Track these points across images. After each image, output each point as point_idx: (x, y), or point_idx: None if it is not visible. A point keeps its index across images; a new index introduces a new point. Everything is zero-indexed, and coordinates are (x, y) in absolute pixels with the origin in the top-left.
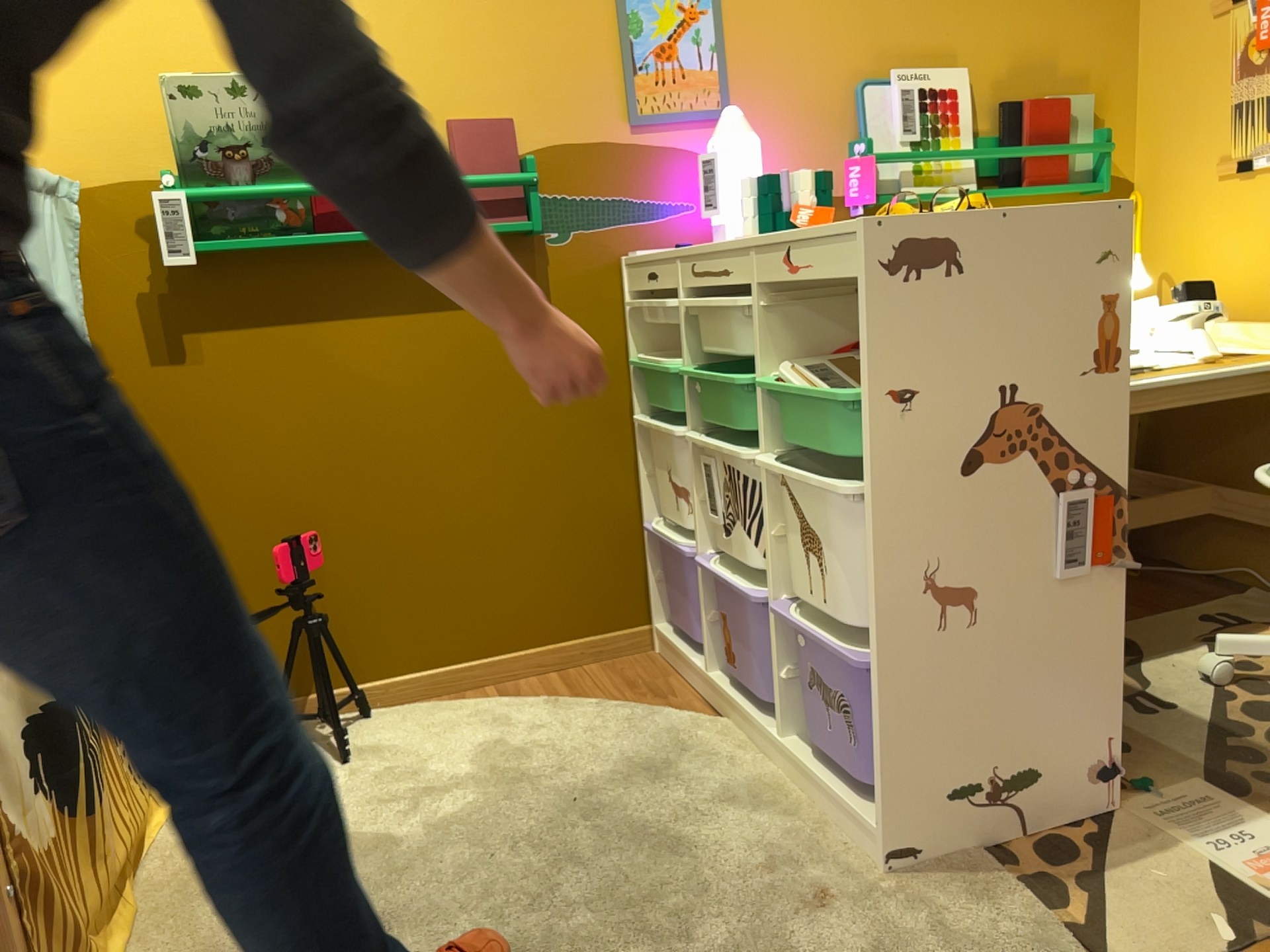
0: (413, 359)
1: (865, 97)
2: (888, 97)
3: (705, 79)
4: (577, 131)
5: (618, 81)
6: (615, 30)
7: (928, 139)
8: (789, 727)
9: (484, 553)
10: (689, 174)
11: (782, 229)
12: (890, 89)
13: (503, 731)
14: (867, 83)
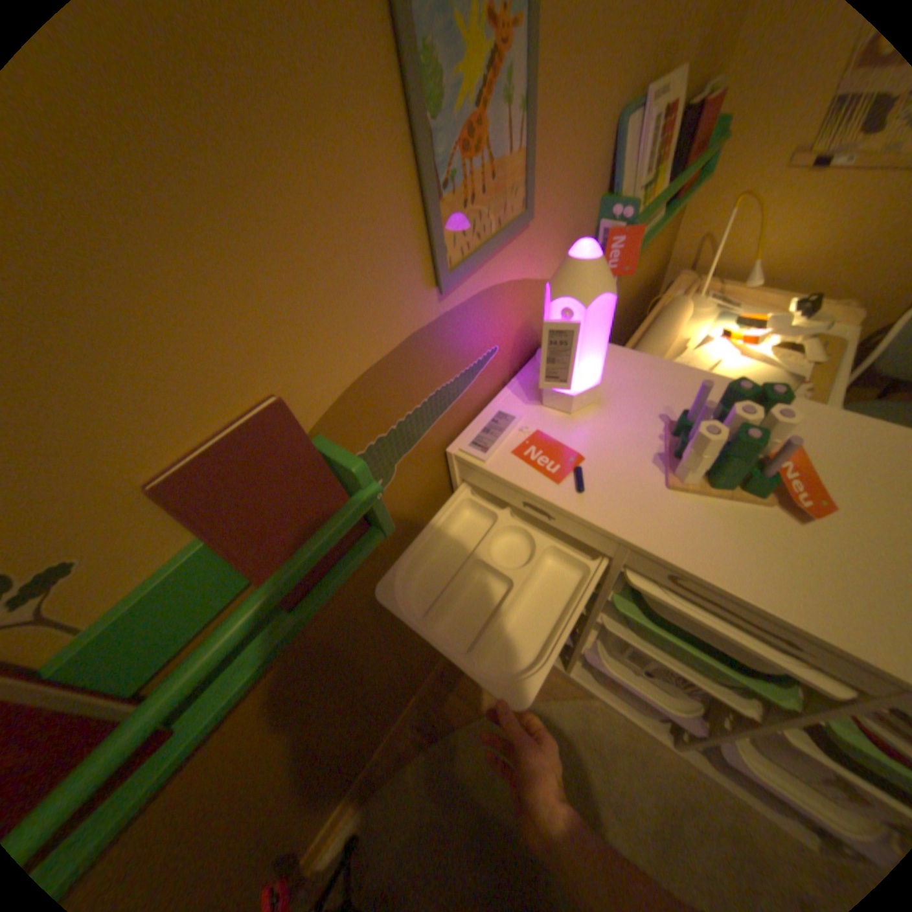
0: (274, 711)
1: (629, 132)
2: (643, 125)
3: (515, 165)
4: (378, 340)
5: (419, 219)
6: (401, 103)
7: (656, 171)
8: (685, 747)
9: (384, 699)
10: (494, 314)
11: (764, 496)
12: (643, 111)
13: (471, 799)
14: (633, 110)
